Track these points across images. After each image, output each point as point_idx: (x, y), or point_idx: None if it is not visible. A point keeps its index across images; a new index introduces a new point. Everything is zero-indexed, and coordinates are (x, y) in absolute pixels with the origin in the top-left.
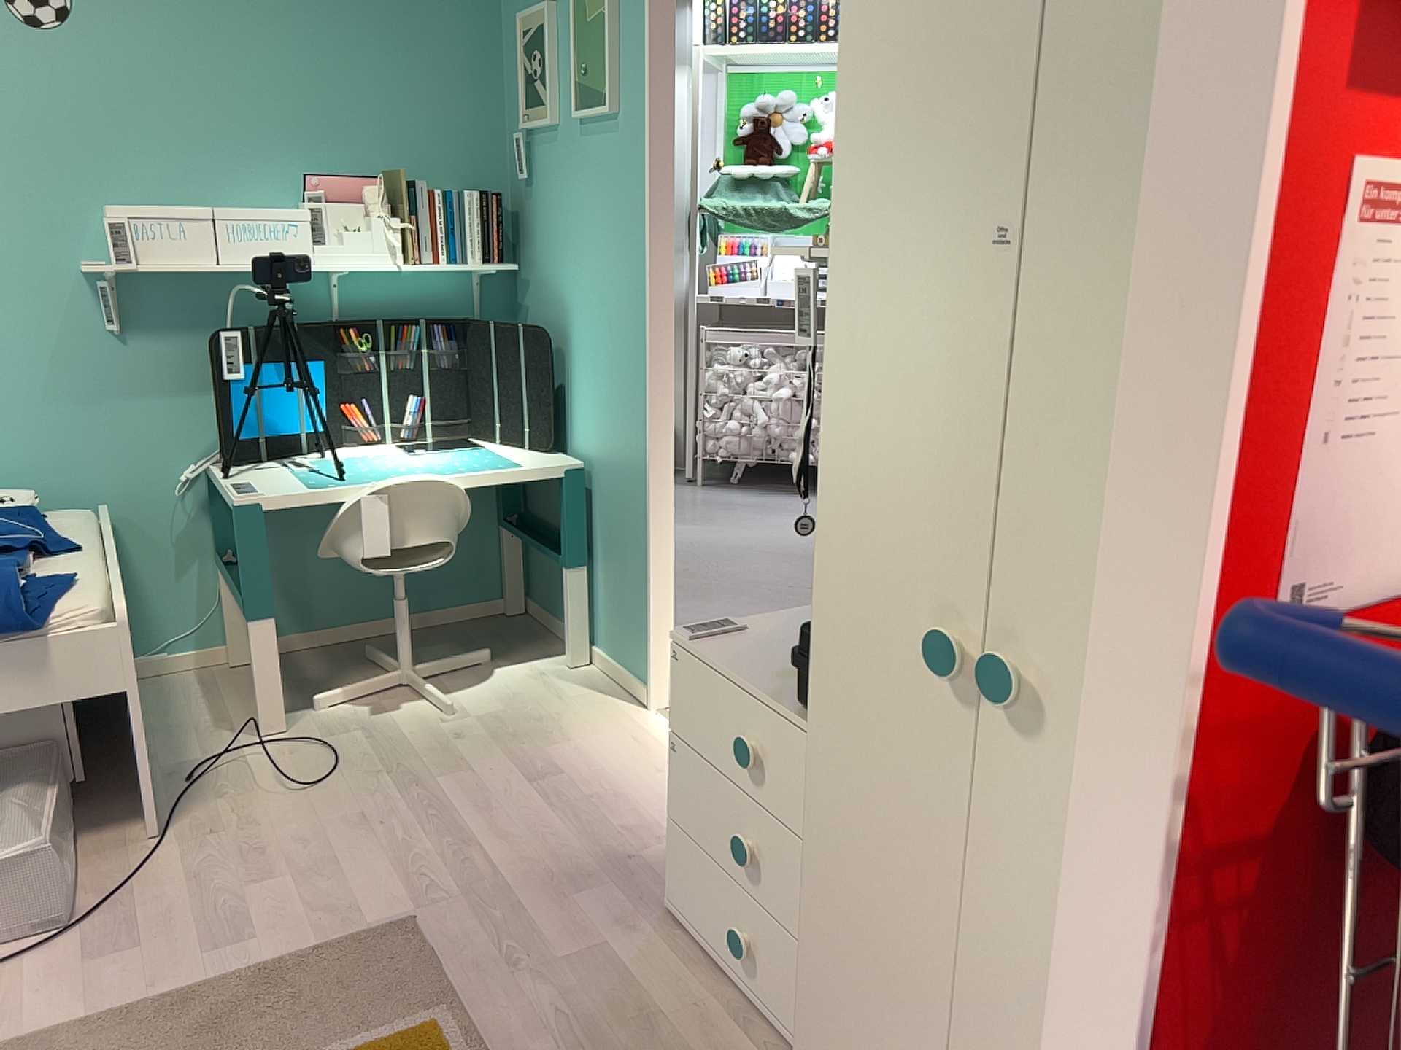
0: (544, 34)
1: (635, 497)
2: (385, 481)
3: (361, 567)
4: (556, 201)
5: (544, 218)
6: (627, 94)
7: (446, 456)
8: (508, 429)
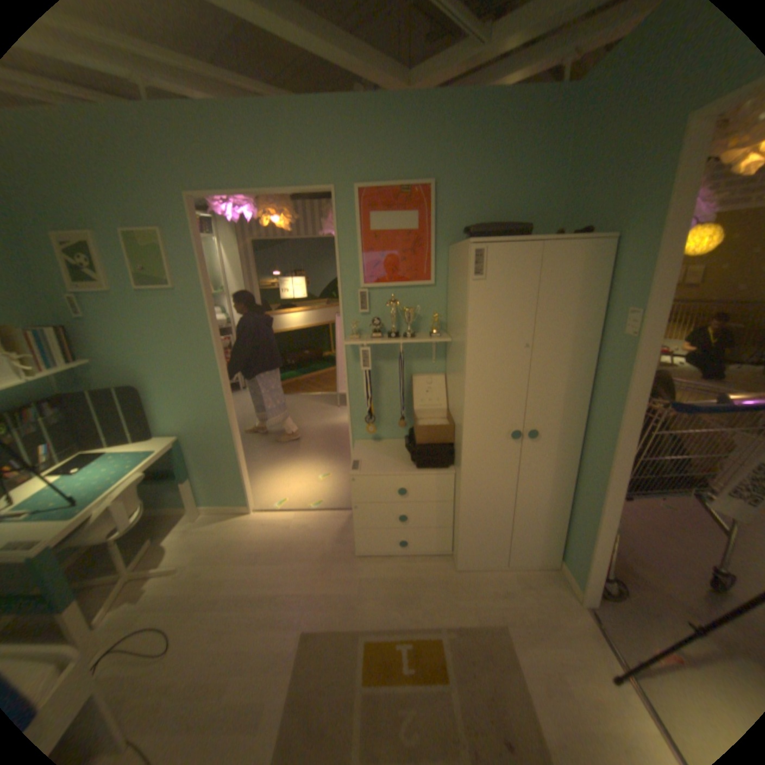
0: (87, 245)
1: (221, 441)
2: (101, 493)
3: (104, 542)
4: (113, 326)
5: (101, 334)
6: (180, 280)
7: (93, 466)
8: (112, 440)
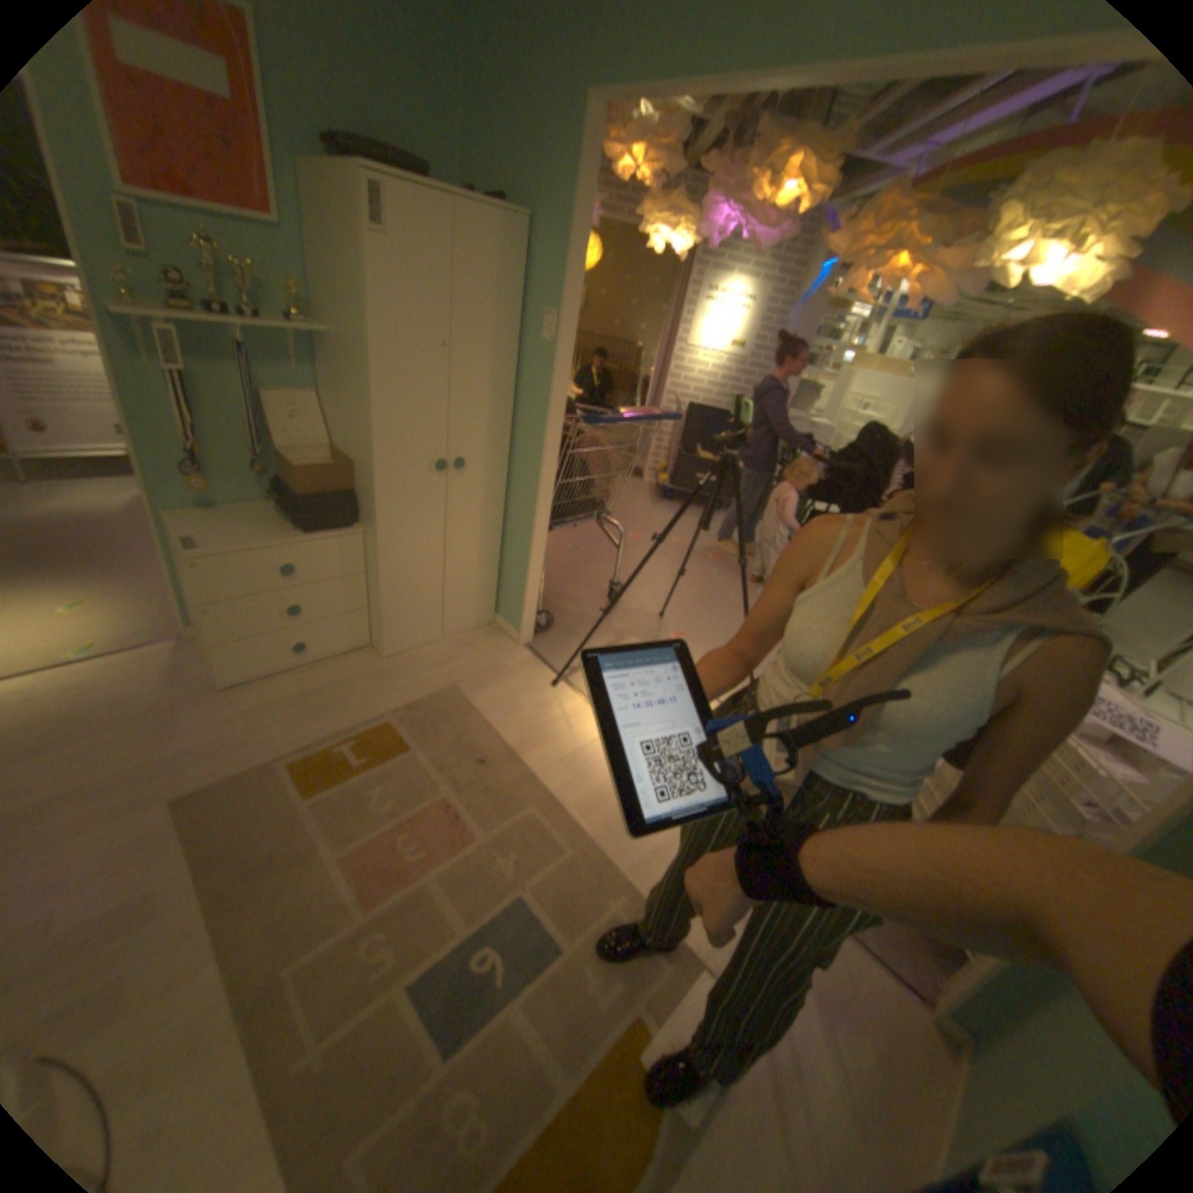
0: None
1: None
2: None
3: None
4: None
5: None
6: None
7: None
8: None
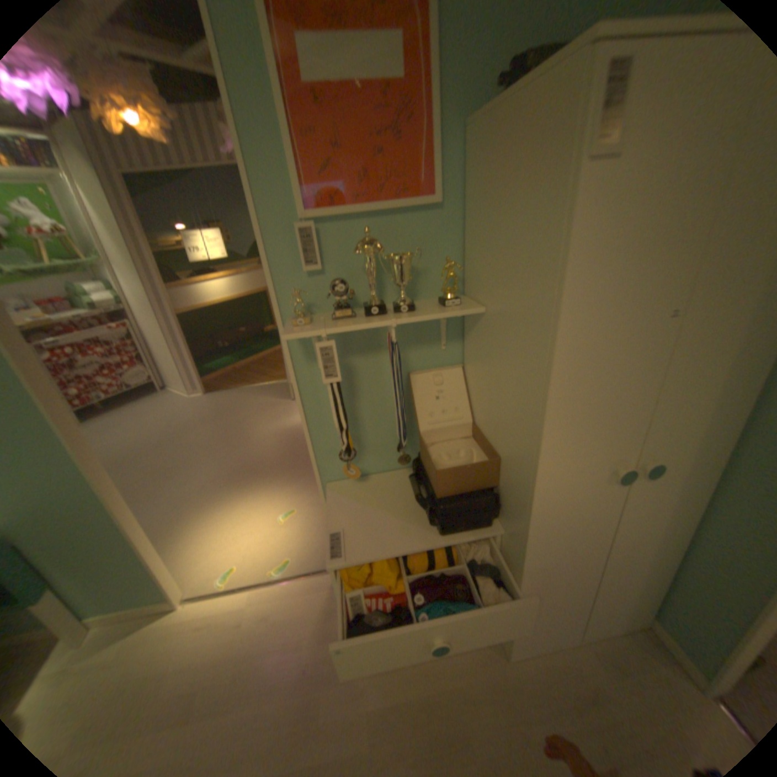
0: None
1: (90, 521)
2: None
3: None
4: None
5: None
6: None
7: None
8: None
